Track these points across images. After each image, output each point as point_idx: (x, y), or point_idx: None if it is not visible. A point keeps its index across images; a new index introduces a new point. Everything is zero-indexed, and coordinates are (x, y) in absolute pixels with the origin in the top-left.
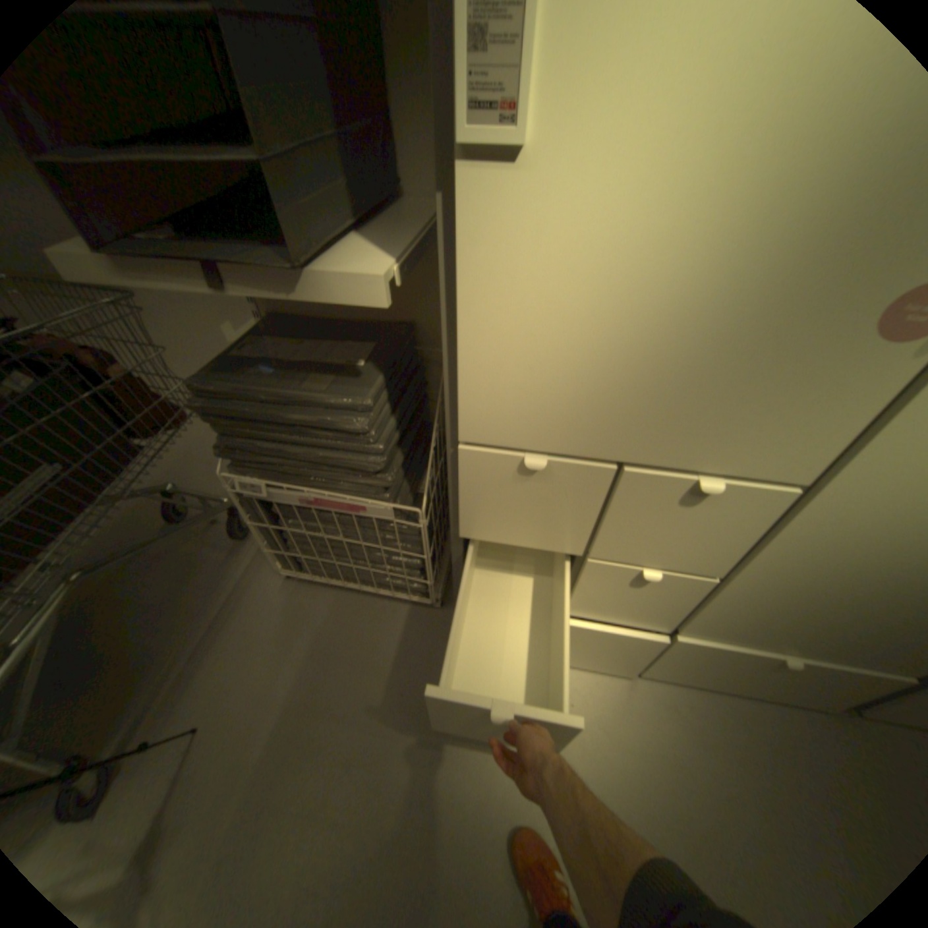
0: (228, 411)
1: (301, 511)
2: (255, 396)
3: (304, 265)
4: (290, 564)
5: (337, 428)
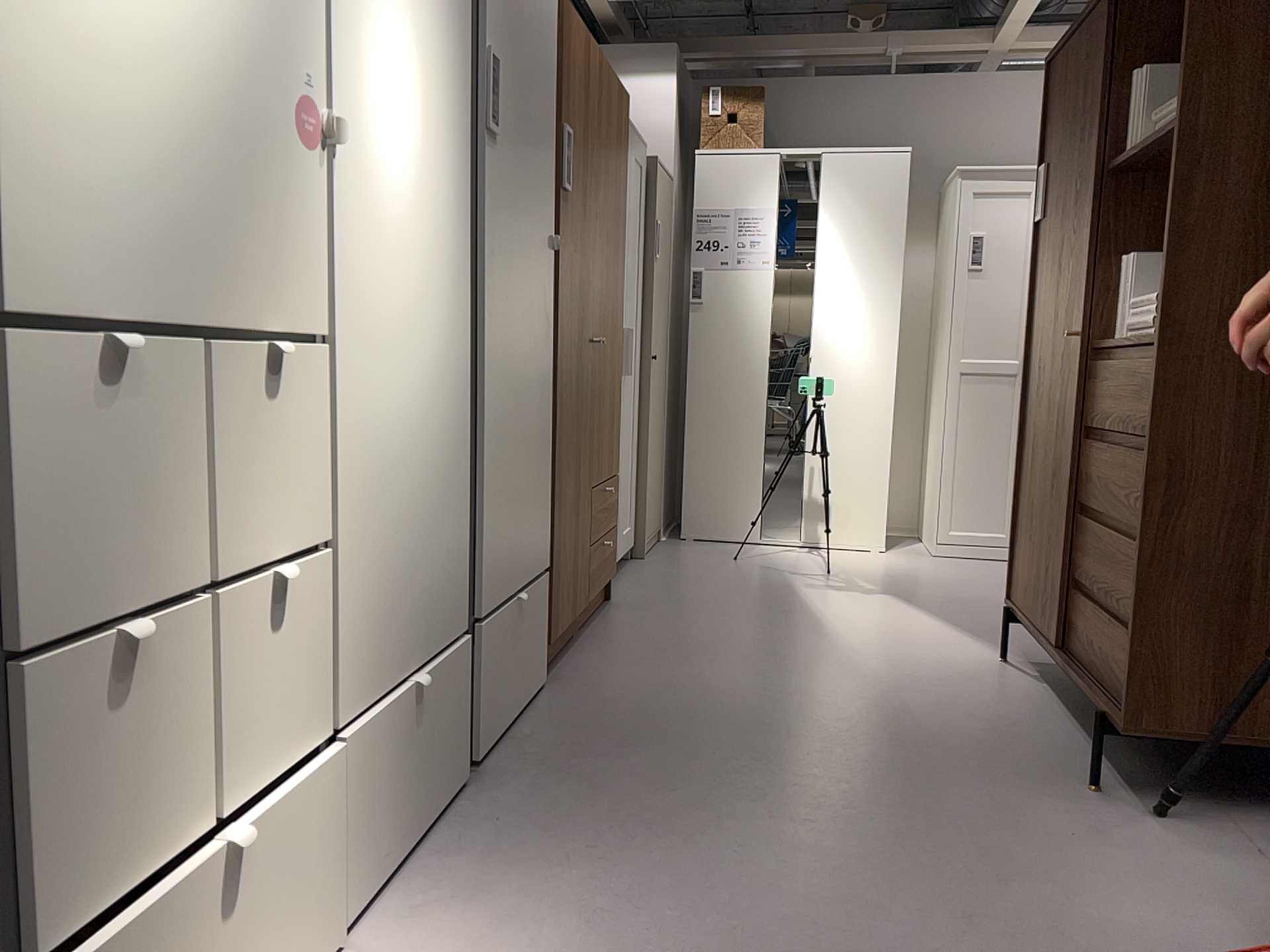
0: None
1: None
2: None
3: None
4: None
5: None
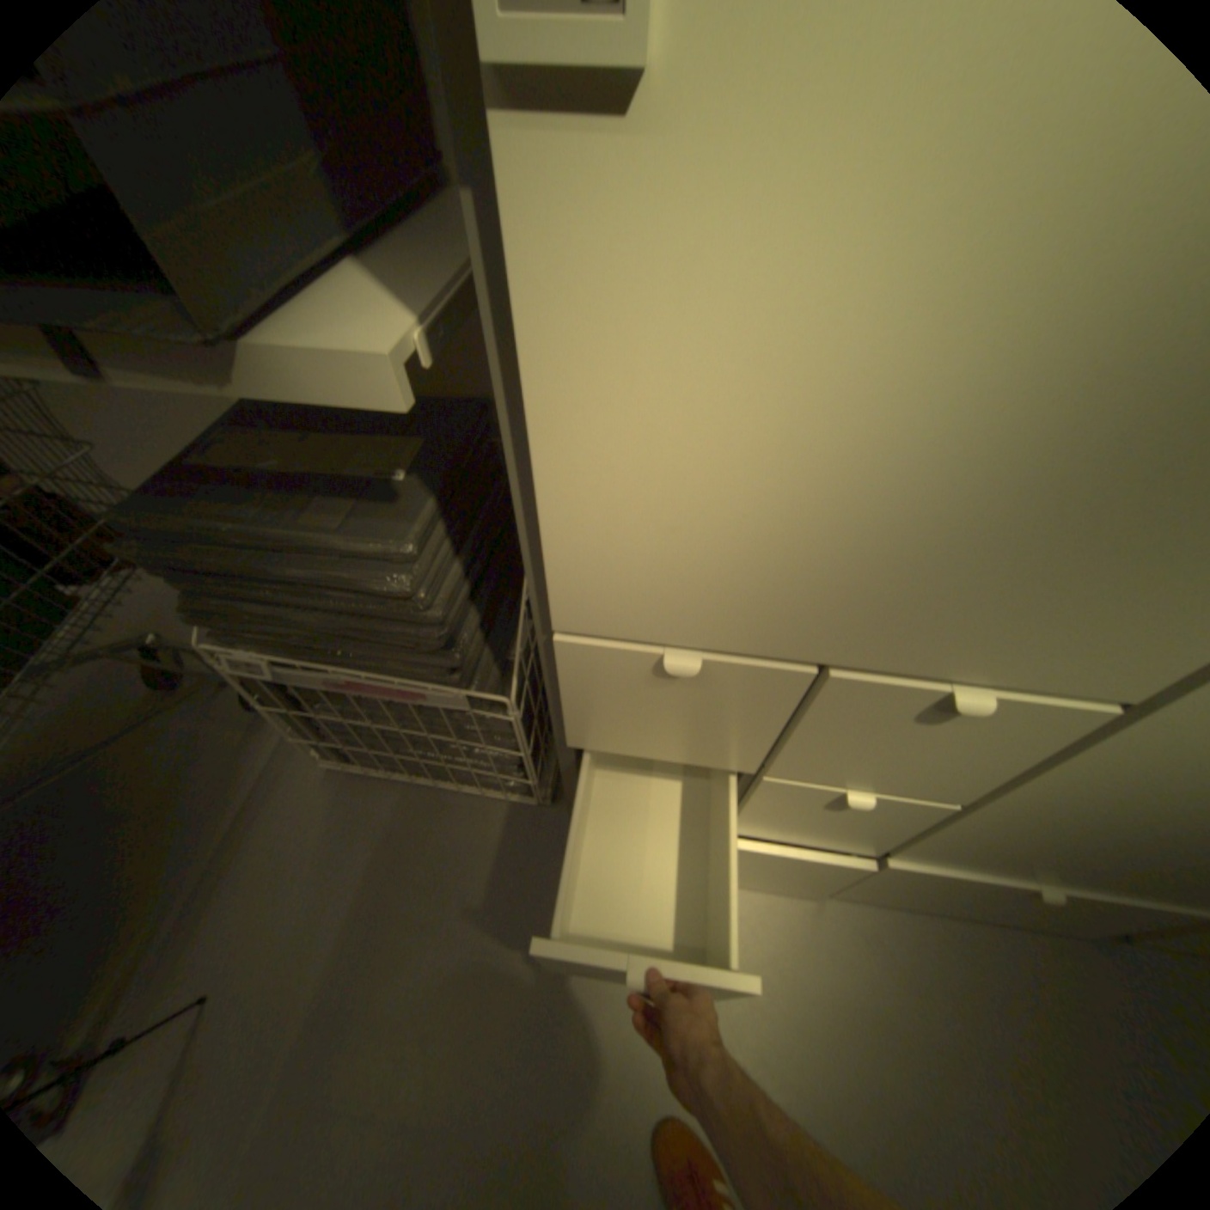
0: (183, 563)
1: (331, 695)
2: (223, 539)
3: (233, 334)
4: (331, 754)
5: (361, 589)
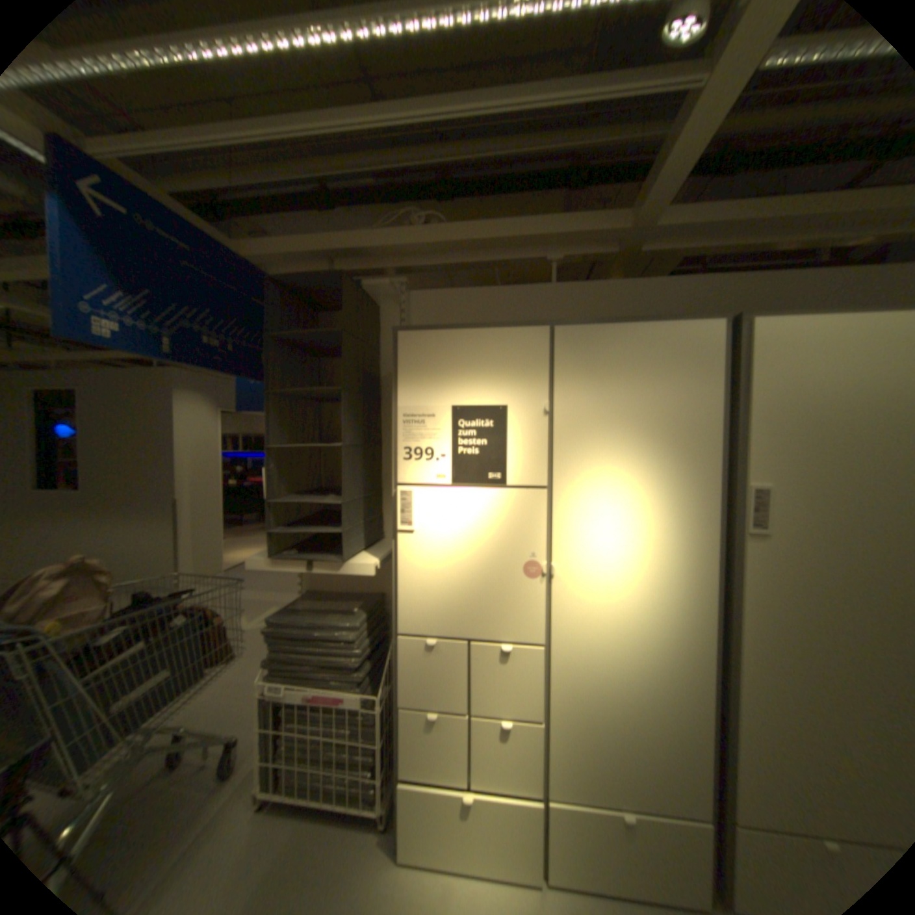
0: (283, 634)
1: (299, 714)
2: (300, 625)
3: (347, 561)
4: (268, 785)
5: (339, 640)
